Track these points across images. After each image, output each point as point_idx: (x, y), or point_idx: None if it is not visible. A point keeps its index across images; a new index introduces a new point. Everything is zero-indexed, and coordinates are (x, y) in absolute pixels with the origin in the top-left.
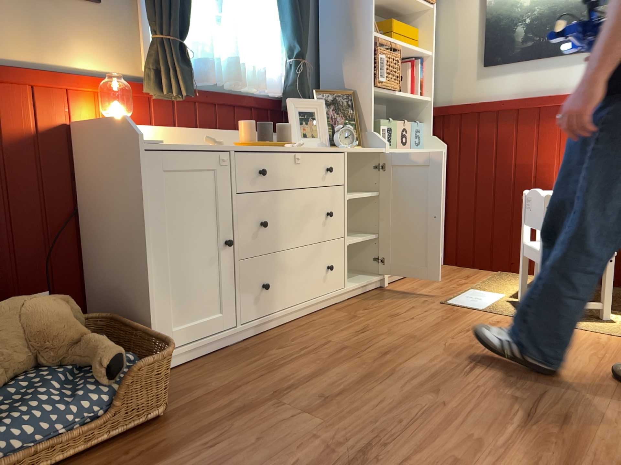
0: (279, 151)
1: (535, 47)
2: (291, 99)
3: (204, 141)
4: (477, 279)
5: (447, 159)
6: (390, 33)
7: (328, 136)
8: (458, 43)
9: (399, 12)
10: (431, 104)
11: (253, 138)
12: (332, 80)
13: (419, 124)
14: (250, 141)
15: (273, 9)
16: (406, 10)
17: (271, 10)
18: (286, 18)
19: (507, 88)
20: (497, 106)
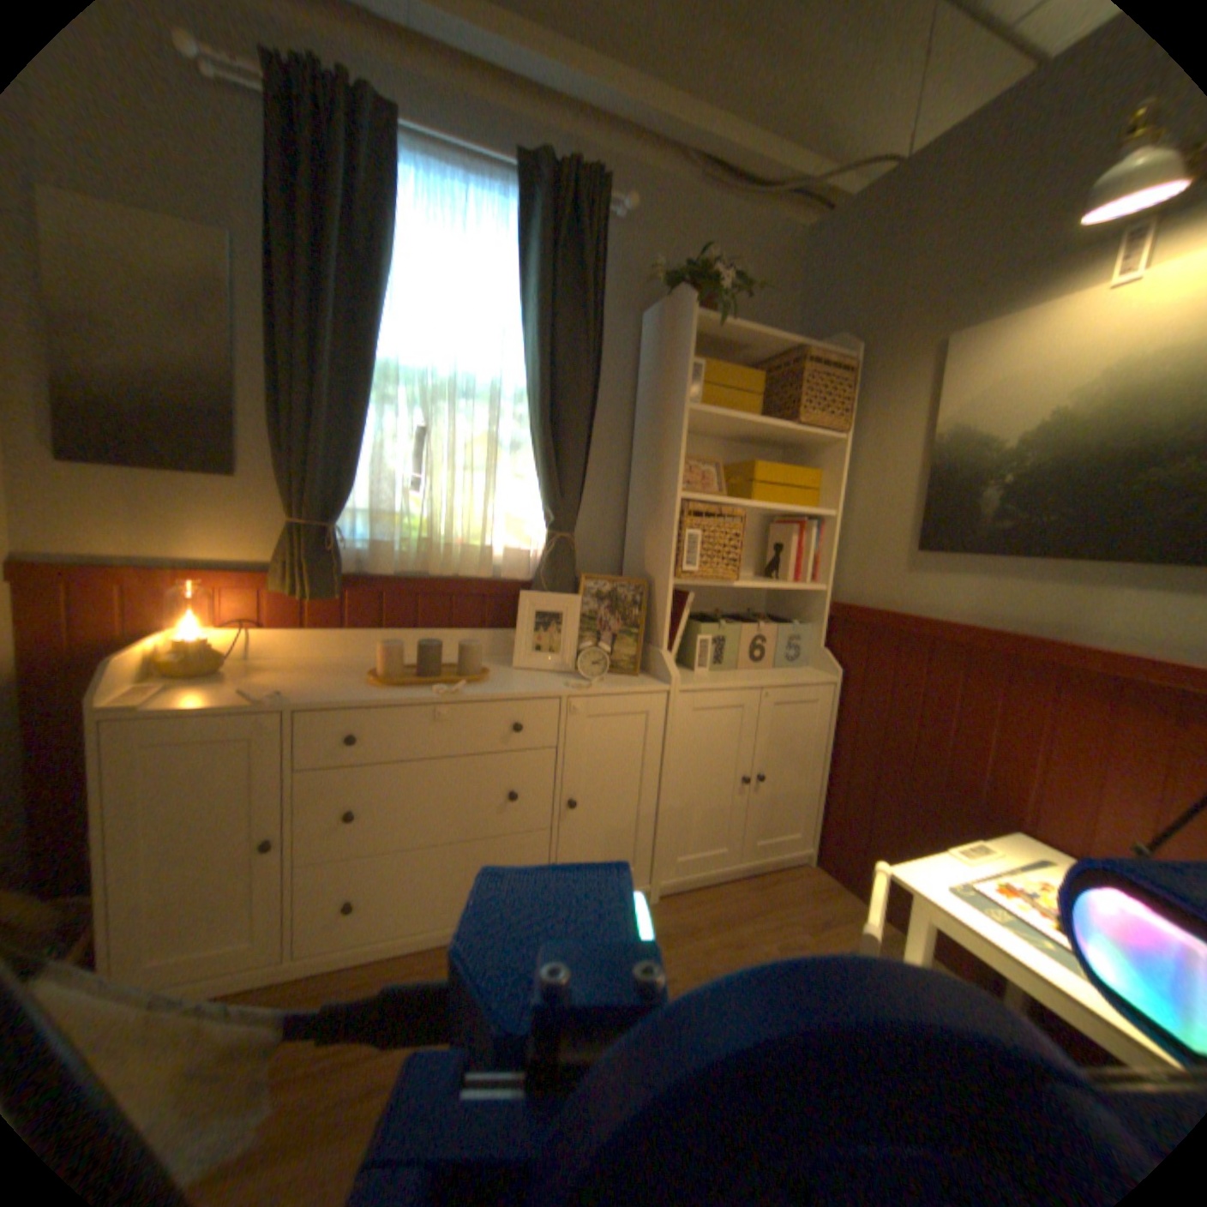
0: (402, 704)
1: (1023, 531)
2: (538, 589)
3: (247, 694)
4: (837, 944)
5: (843, 695)
6: (751, 482)
7: (573, 654)
8: (884, 500)
9: (792, 442)
10: (826, 596)
11: (395, 670)
12: (634, 555)
13: (806, 625)
14: (381, 677)
15: (526, 458)
16: (801, 441)
17: (525, 459)
18: (540, 473)
19: (958, 599)
20: (932, 629)
